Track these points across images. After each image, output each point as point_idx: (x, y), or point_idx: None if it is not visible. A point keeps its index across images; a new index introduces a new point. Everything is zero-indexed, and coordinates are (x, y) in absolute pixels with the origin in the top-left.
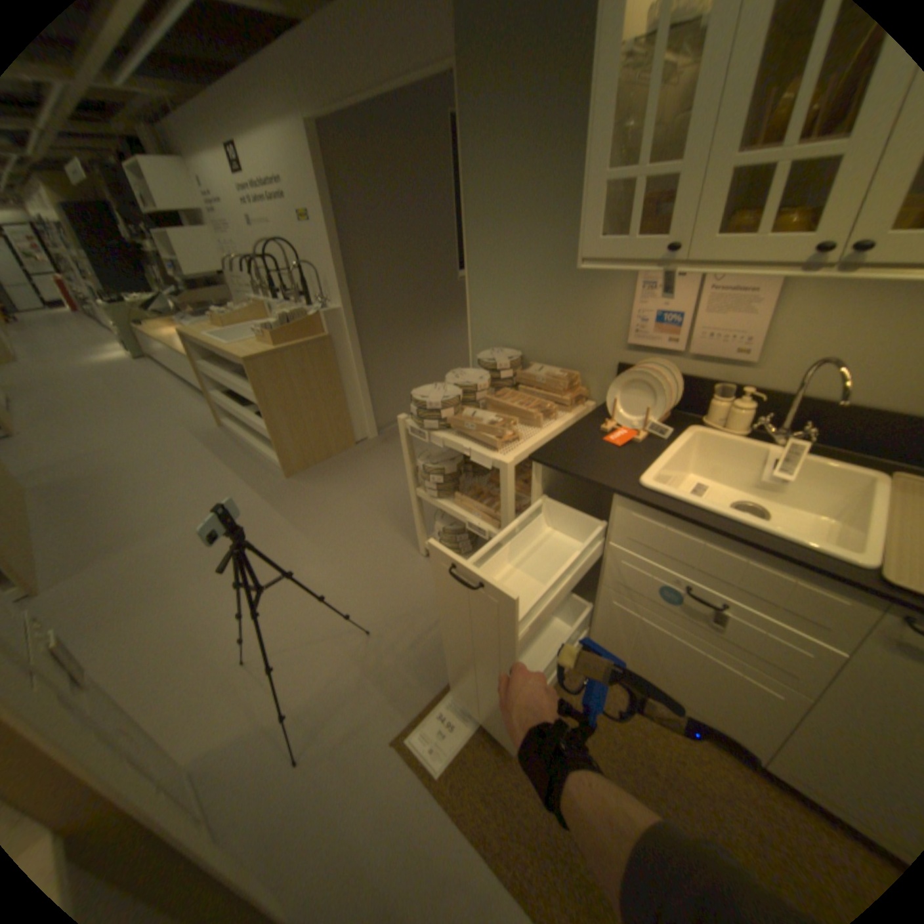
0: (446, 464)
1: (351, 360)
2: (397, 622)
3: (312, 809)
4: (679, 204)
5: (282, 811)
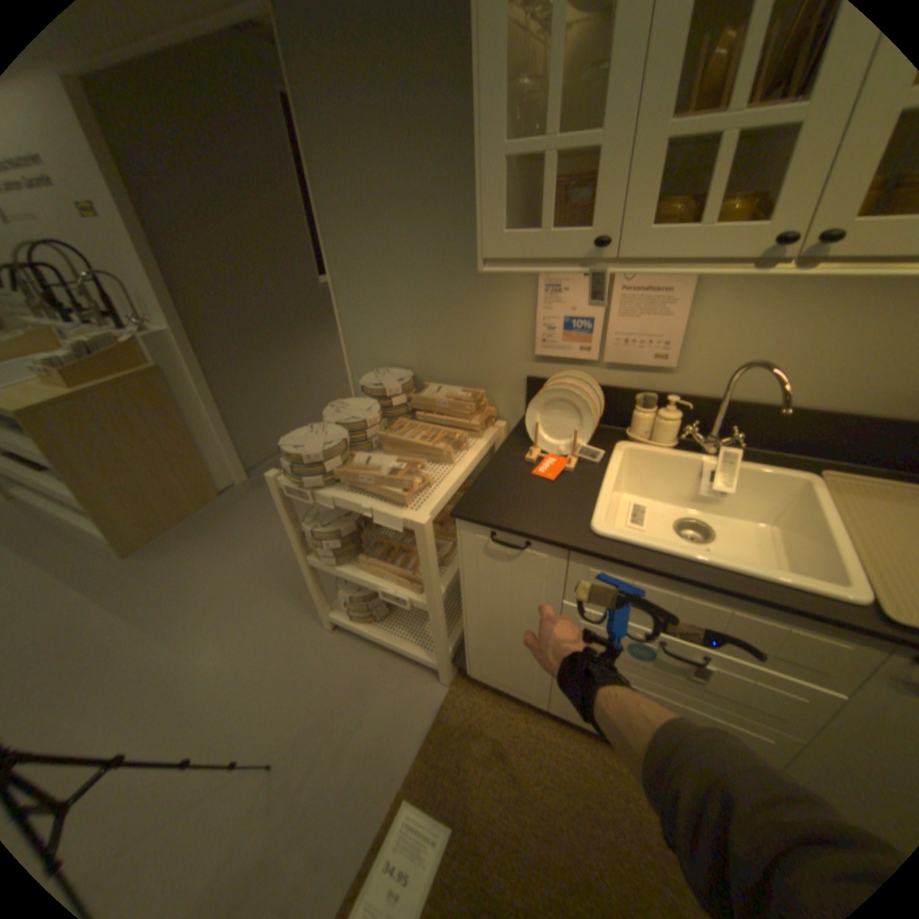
0: (341, 521)
1: (195, 392)
2: (307, 735)
3: None
4: (603, 185)
5: None
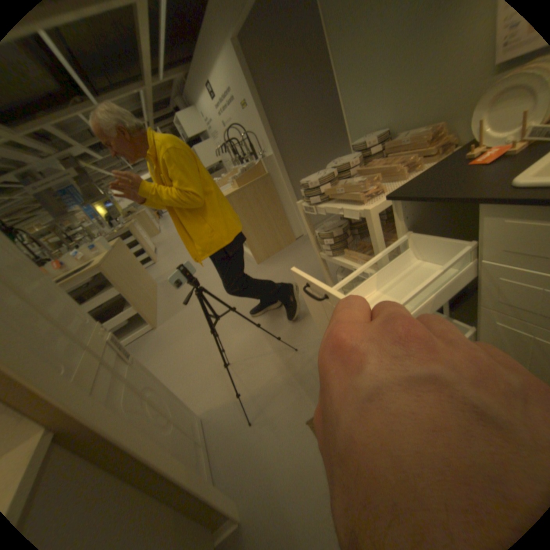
0: (335, 229)
1: (284, 185)
2: (315, 343)
3: (257, 453)
4: None
5: (242, 449)
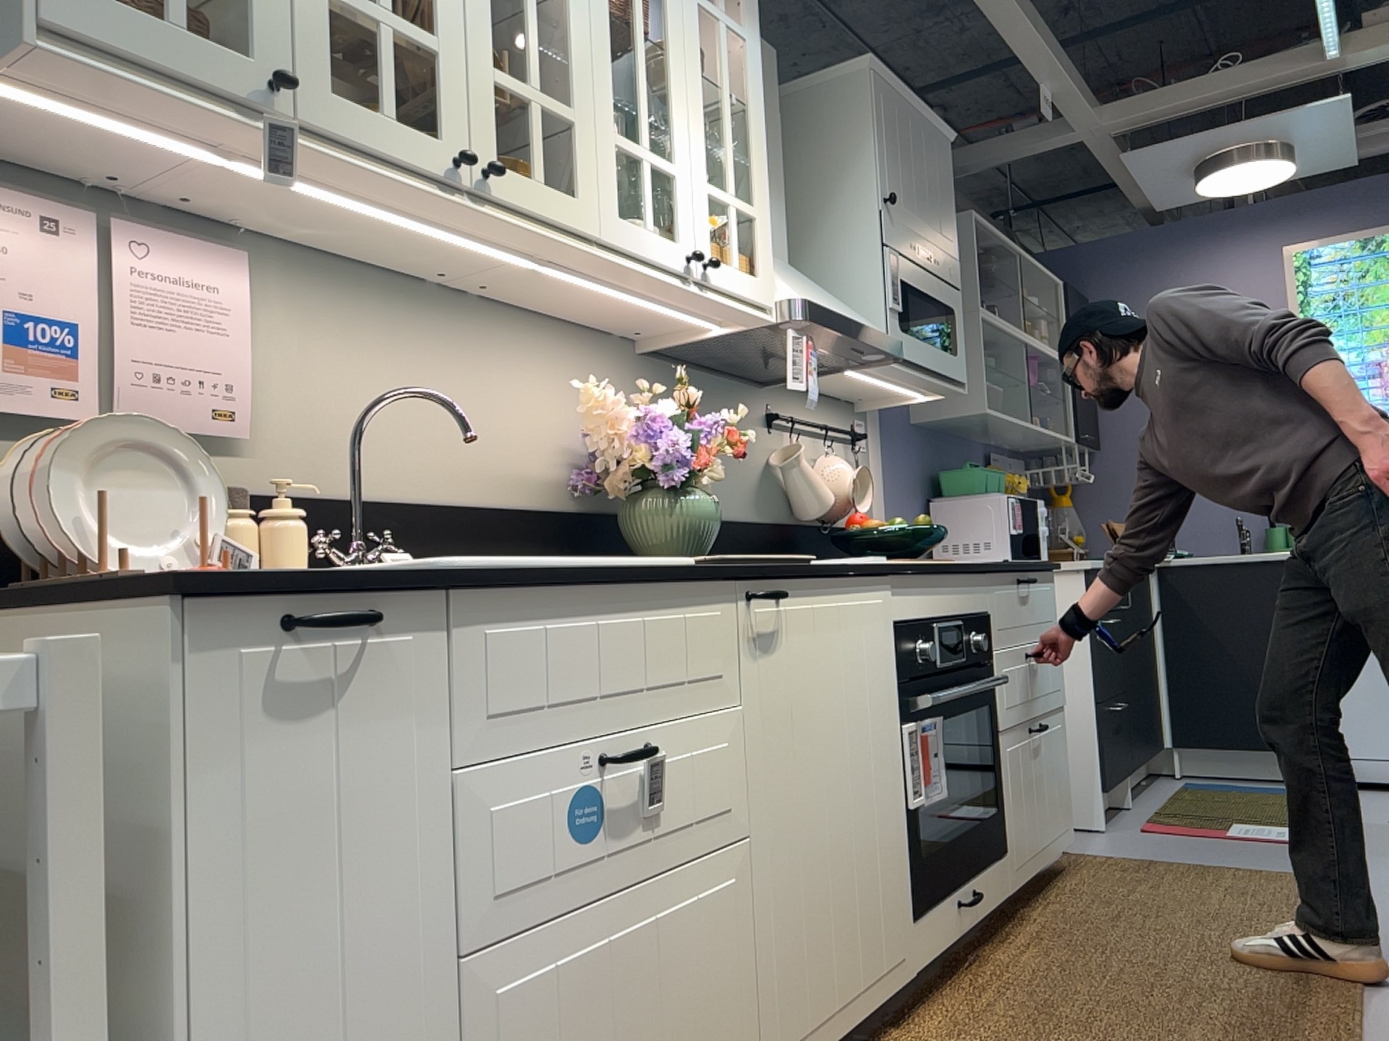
0: None
1: None
2: None
3: None
4: (258, 6)
5: None
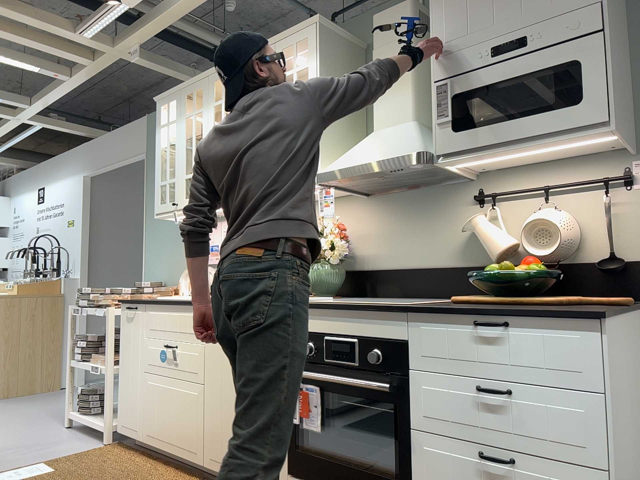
0: (92, 336)
1: None
2: (18, 448)
3: None
4: (176, 190)
5: None
